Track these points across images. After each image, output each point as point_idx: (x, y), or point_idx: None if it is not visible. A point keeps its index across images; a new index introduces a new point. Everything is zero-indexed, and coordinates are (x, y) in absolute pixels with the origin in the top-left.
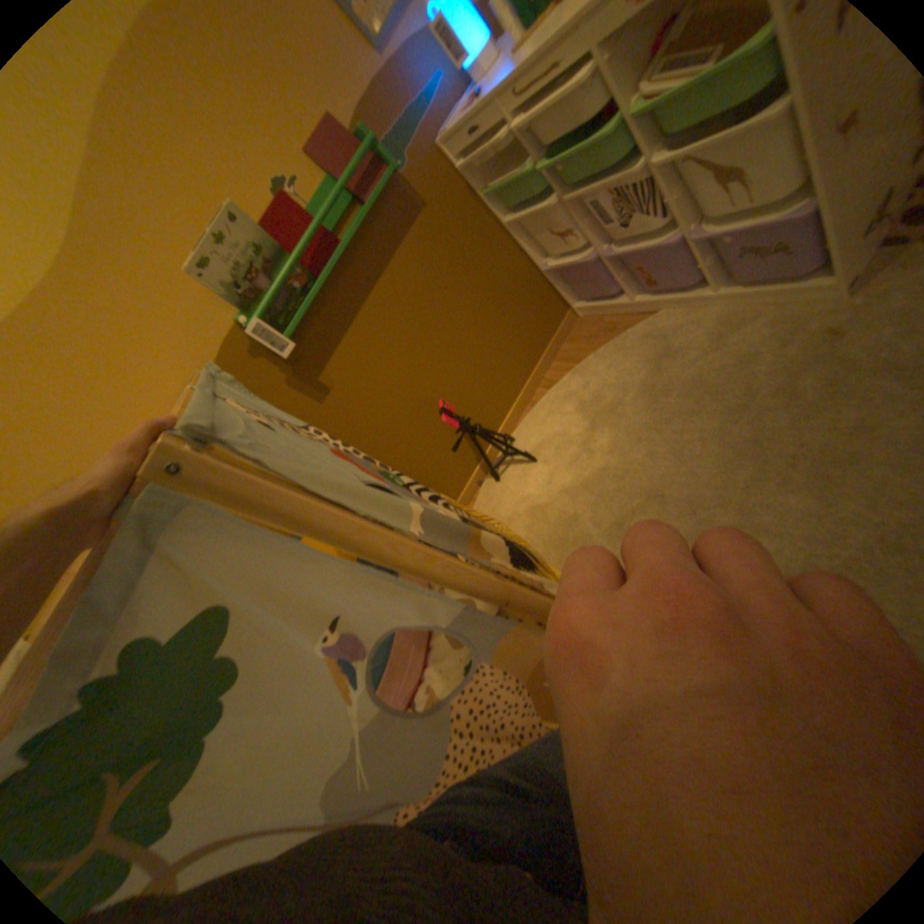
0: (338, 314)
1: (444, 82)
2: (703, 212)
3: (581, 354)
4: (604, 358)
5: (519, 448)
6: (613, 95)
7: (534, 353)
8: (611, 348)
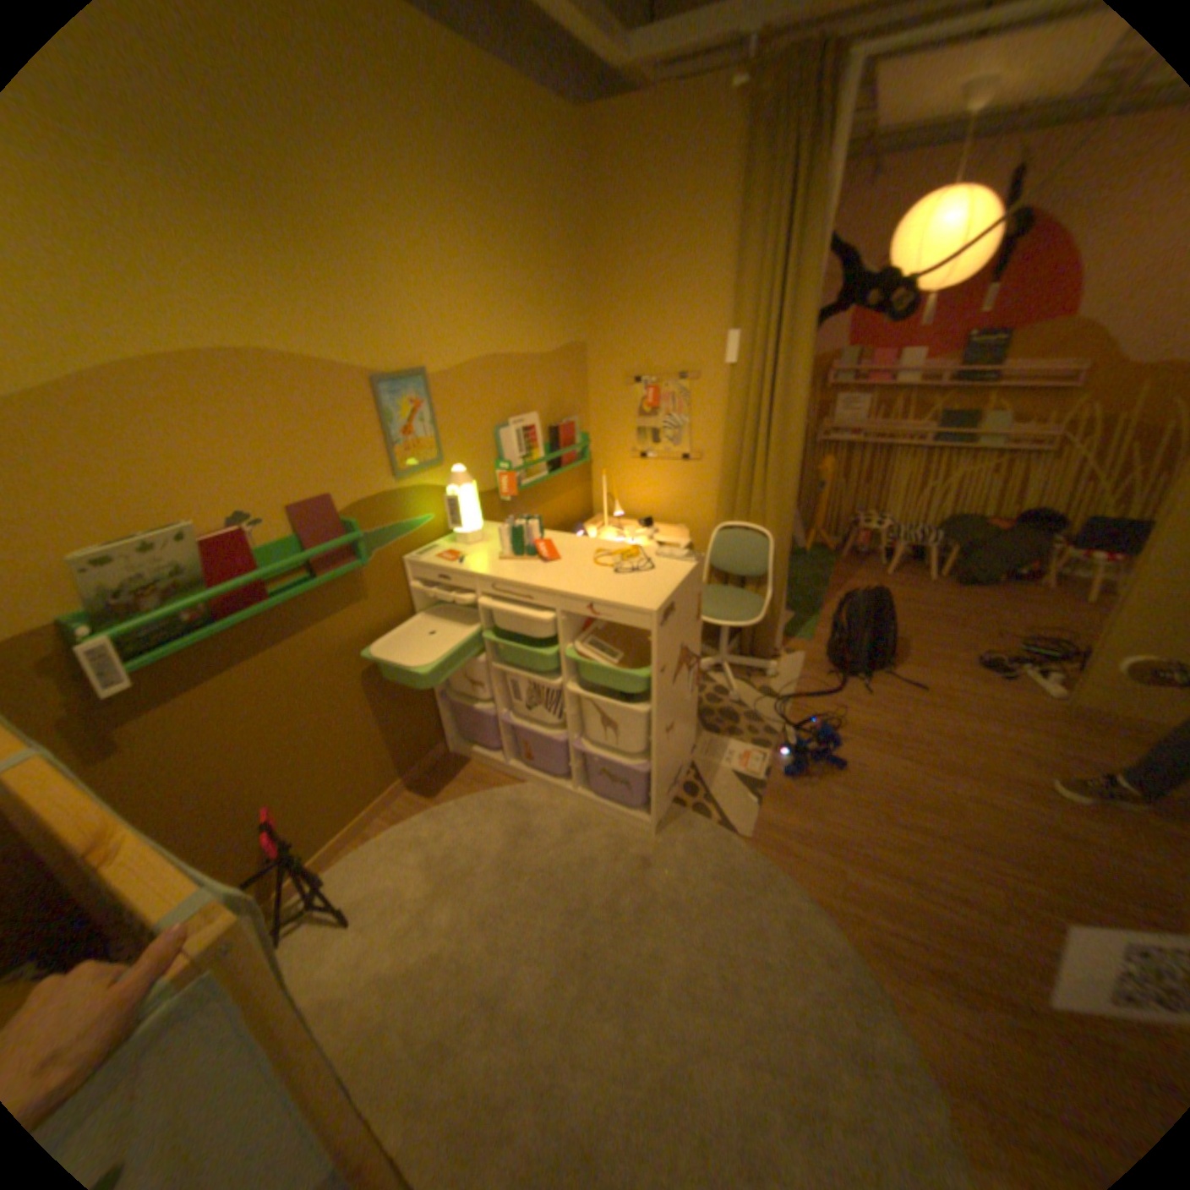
0: (204, 663)
1: (431, 525)
2: (583, 730)
3: (439, 797)
4: (463, 811)
5: (325, 901)
6: (555, 633)
7: (390, 776)
8: (473, 803)
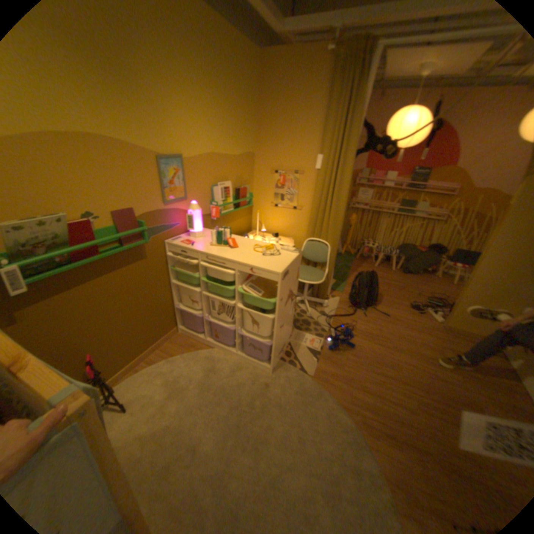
0: (64, 282)
1: (179, 227)
2: (242, 325)
3: (173, 353)
4: (184, 360)
5: (115, 400)
6: (233, 280)
7: (150, 342)
8: (189, 356)
